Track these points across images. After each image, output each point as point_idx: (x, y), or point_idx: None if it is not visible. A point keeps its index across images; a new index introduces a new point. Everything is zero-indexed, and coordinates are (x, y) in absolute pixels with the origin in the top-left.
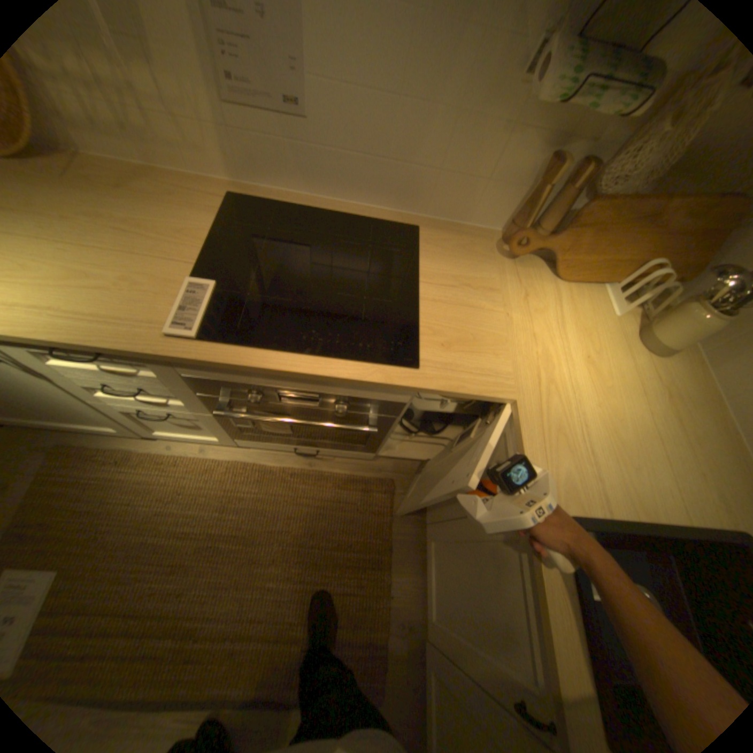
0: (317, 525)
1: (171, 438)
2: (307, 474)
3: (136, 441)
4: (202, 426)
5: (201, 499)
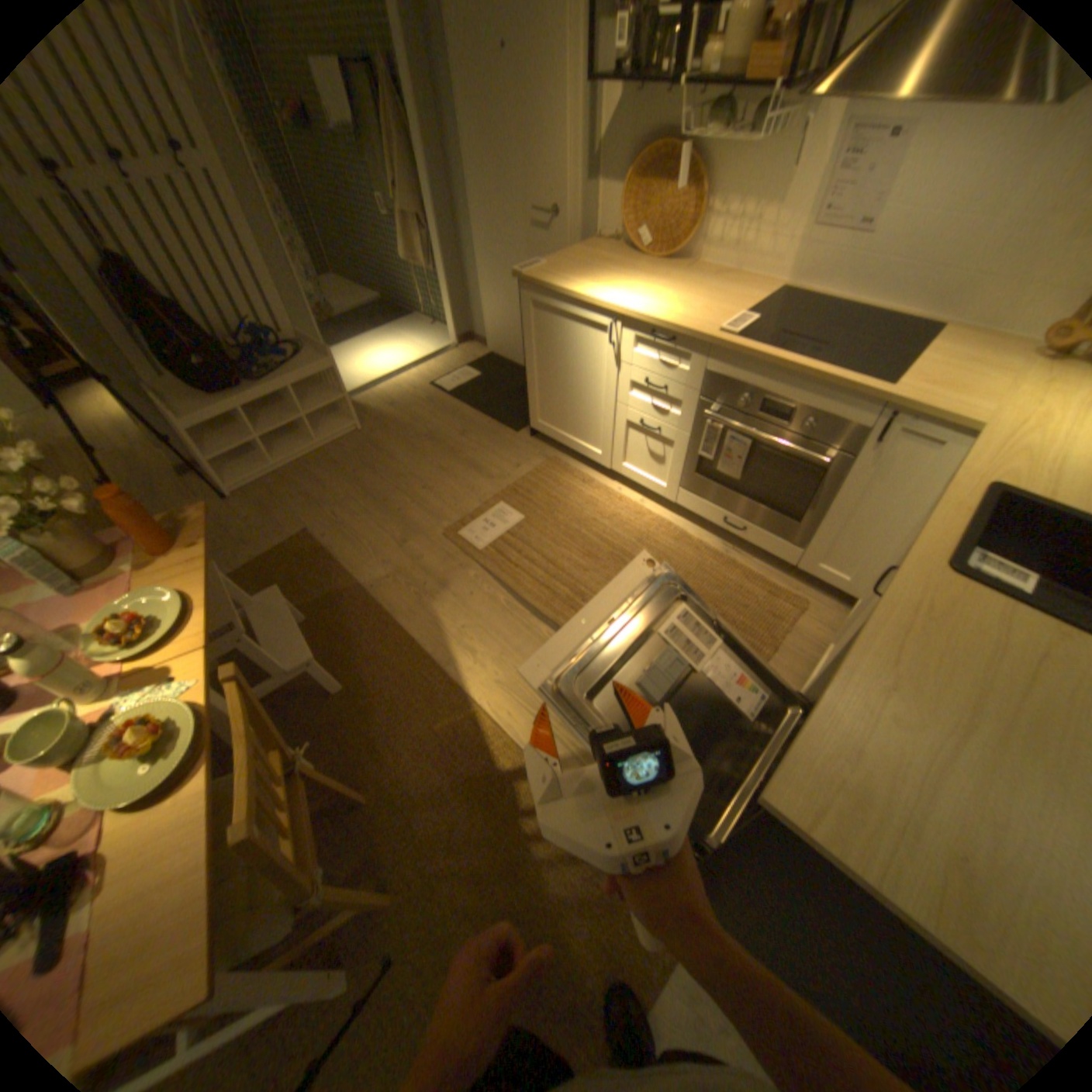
0: (711, 592)
1: (631, 474)
2: (719, 556)
3: (600, 477)
4: (668, 456)
5: (626, 528)
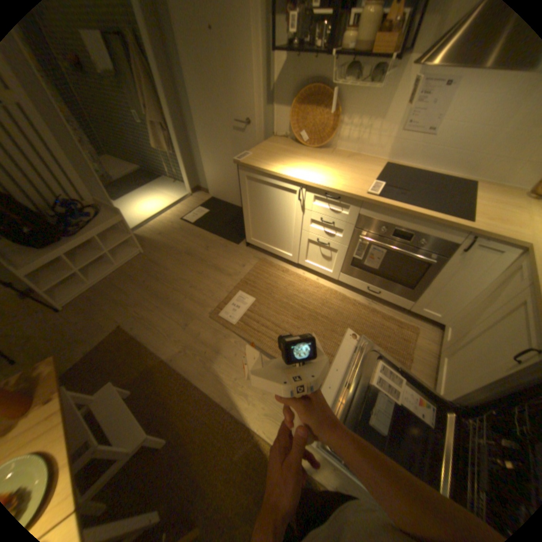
0: (369, 330)
1: (310, 265)
2: (366, 307)
3: (291, 266)
4: (334, 256)
5: (313, 297)
